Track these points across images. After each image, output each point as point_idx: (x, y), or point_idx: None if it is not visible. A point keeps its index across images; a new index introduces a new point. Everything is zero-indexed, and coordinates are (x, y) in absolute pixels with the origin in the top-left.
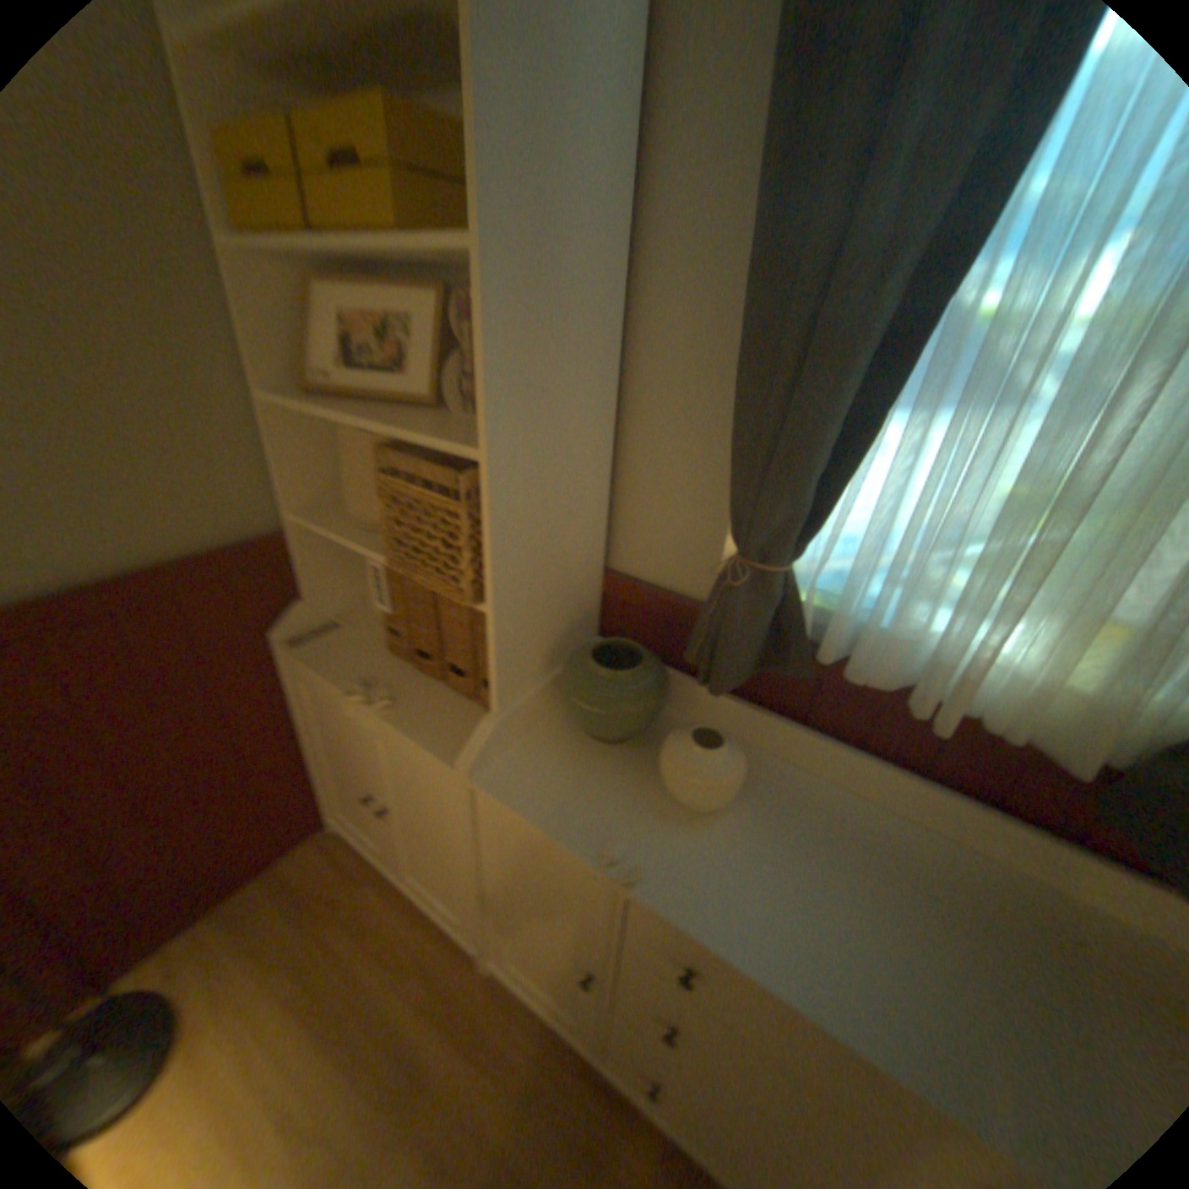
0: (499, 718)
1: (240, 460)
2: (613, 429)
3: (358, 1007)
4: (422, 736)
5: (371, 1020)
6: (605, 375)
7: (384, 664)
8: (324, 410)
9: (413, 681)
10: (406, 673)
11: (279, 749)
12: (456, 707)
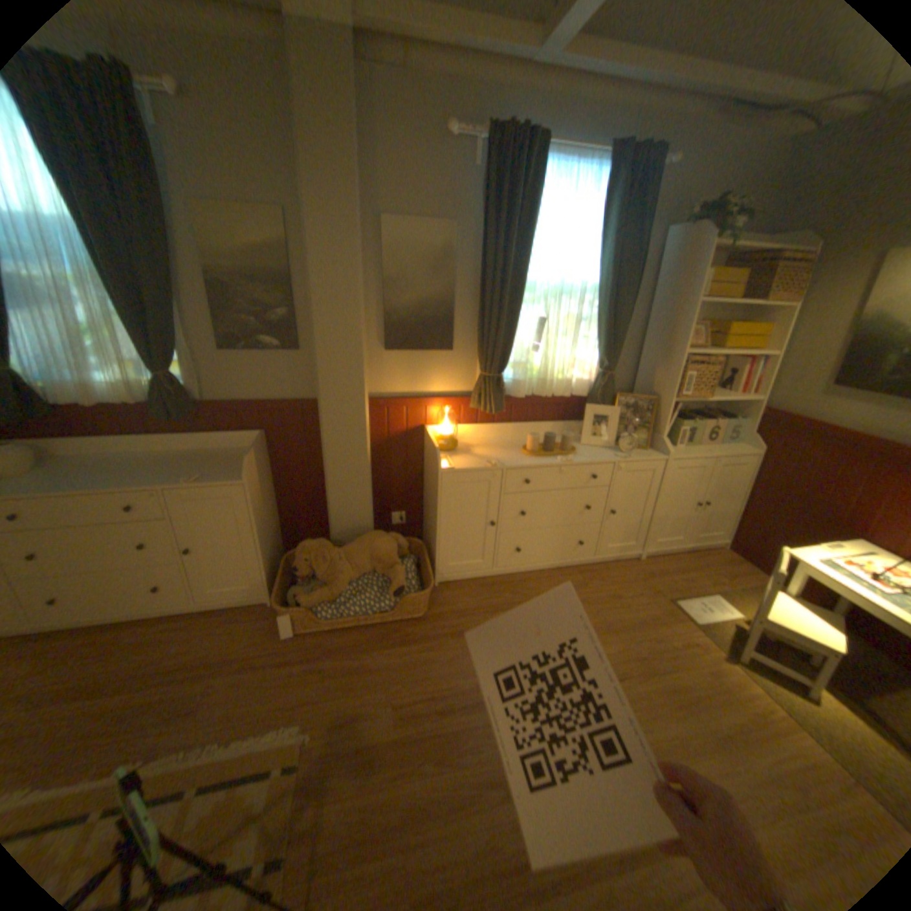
0: None
1: None
2: None
3: None
4: None
5: None
6: None
7: None
8: None
9: None
10: None
11: None
12: None
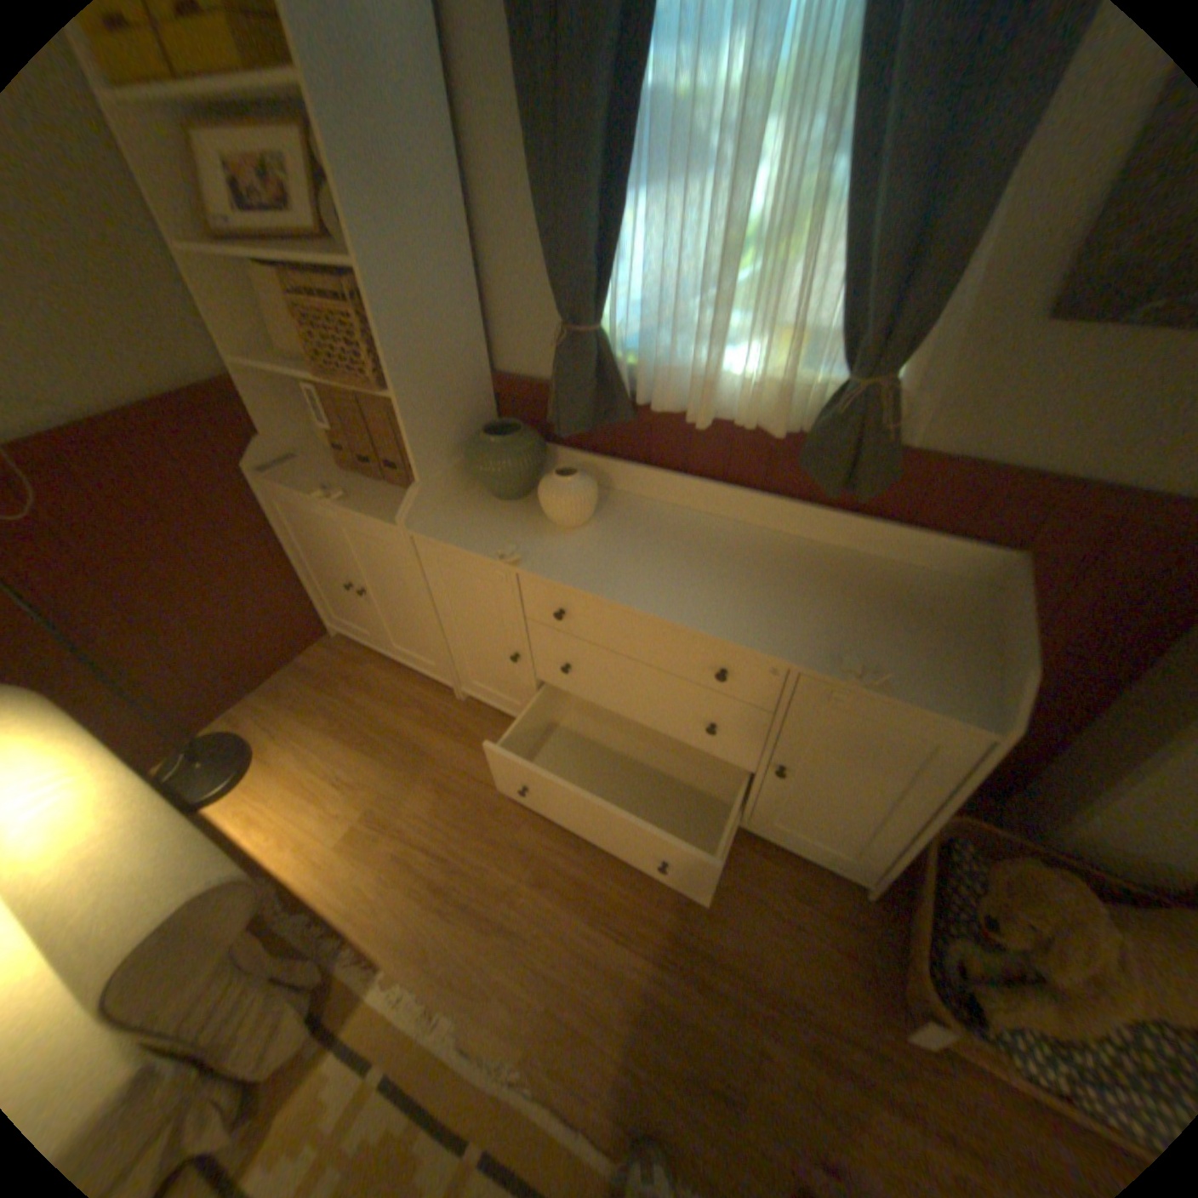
0: (421, 486)
1: (177, 313)
2: (466, 242)
3: (375, 726)
4: (372, 513)
5: (386, 731)
6: (446, 192)
7: (337, 477)
8: (233, 252)
9: (361, 484)
10: (355, 480)
11: (275, 566)
12: (395, 494)
